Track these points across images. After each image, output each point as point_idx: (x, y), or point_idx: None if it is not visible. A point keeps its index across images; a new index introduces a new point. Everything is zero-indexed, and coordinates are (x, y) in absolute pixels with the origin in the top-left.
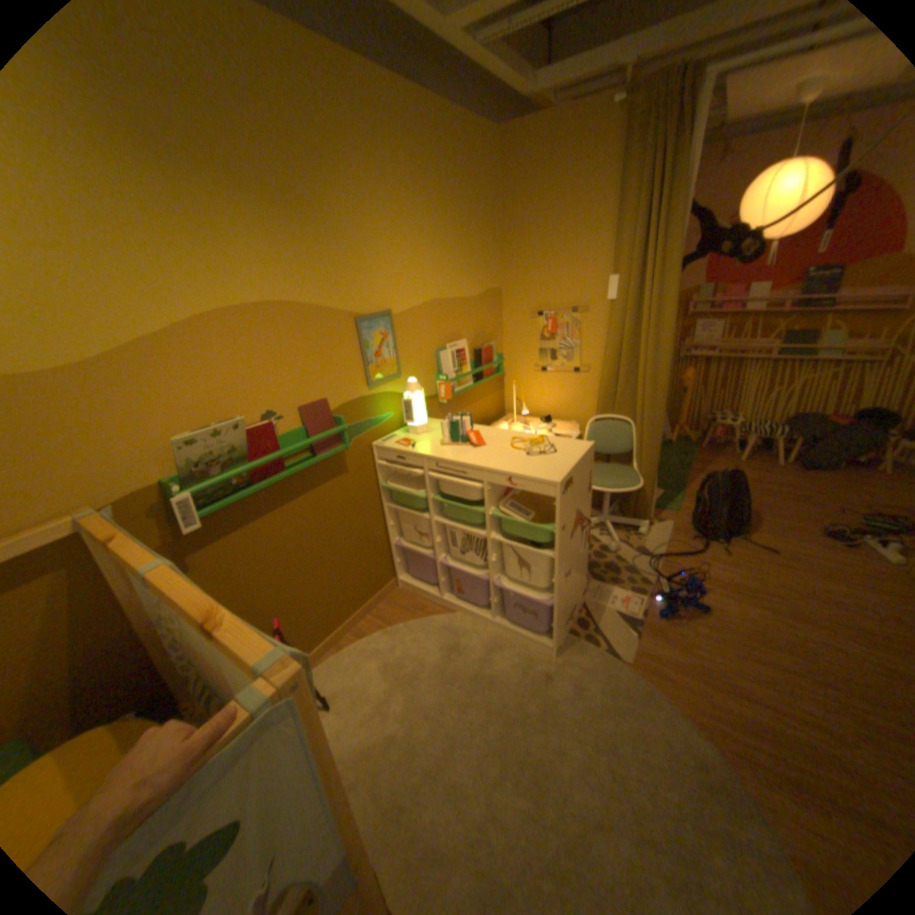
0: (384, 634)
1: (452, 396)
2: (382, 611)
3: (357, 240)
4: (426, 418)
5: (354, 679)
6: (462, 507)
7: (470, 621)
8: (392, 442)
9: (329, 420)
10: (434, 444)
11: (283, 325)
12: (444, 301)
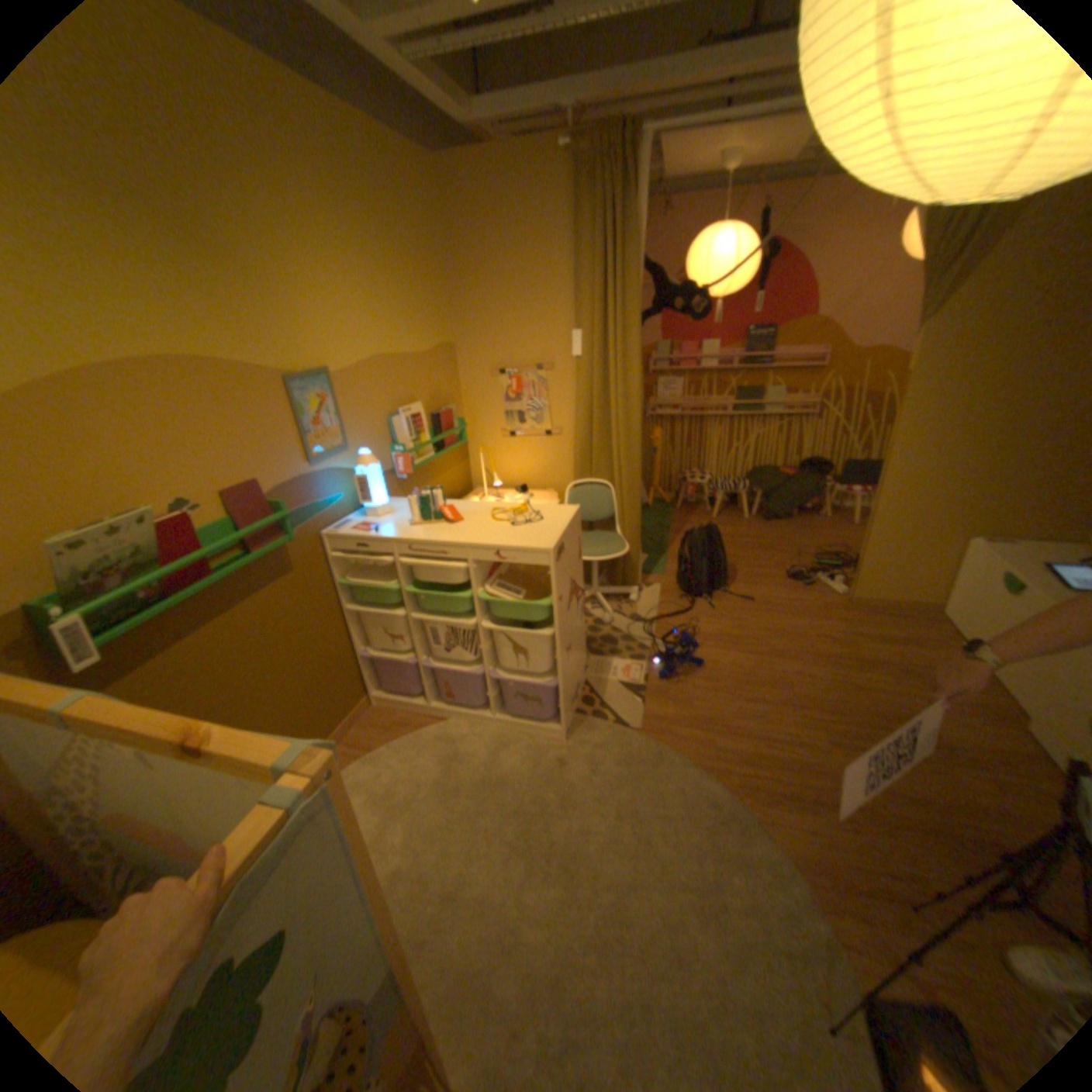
0: (363, 763)
1: (413, 471)
2: (355, 738)
3: (278, 280)
4: (386, 496)
5: None
6: (443, 595)
7: (467, 725)
8: (348, 528)
9: (265, 506)
10: (403, 525)
11: (189, 386)
12: (391, 358)
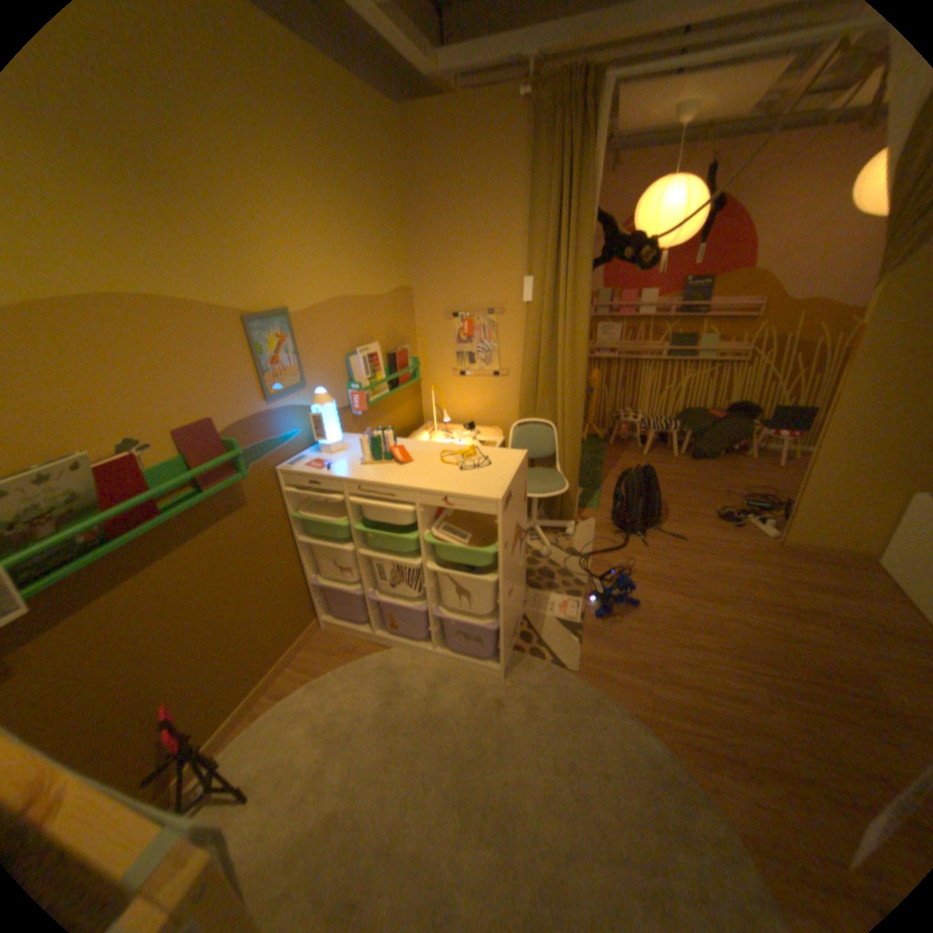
0: (308, 689)
1: (367, 407)
2: (303, 661)
3: (237, 219)
4: (340, 433)
5: (276, 754)
6: (390, 532)
7: (408, 655)
8: (301, 464)
9: (217, 444)
10: (353, 463)
11: (139, 325)
12: (350, 299)
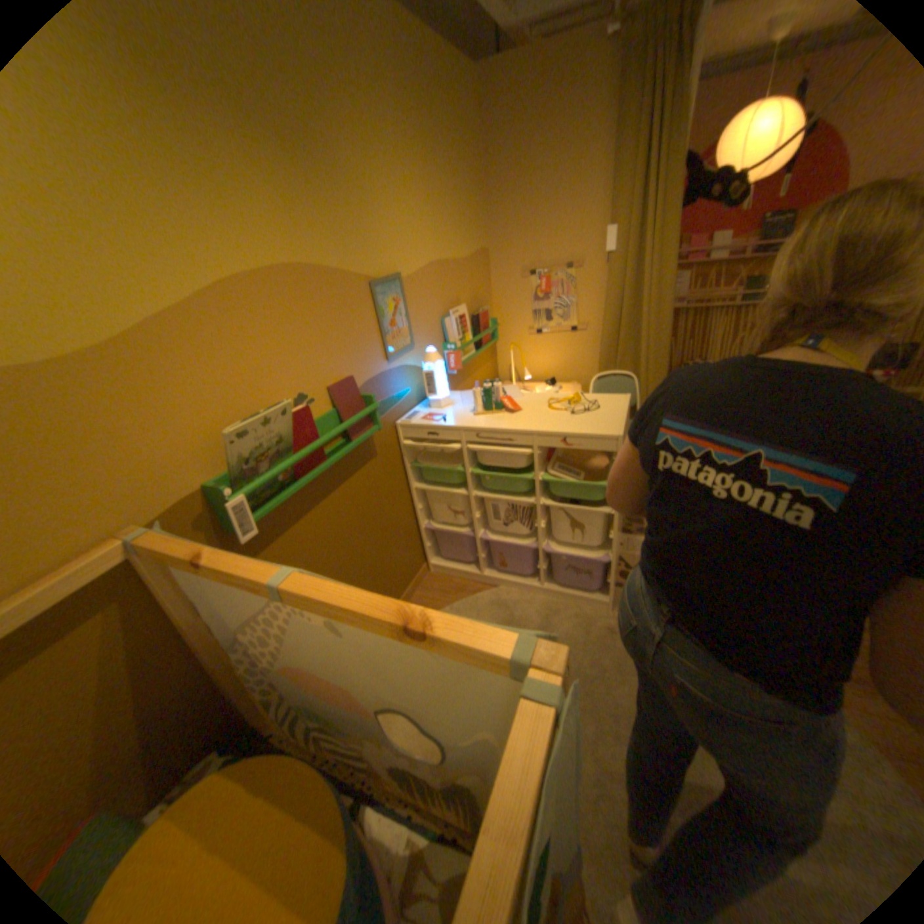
0: None
1: (461, 366)
2: (420, 598)
3: (364, 191)
4: (446, 390)
5: None
6: (500, 478)
7: (516, 592)
8: (417, 418)
9: (358, 399)
10: (465, 415)
11: (304, 292)
12: (443, 263)
